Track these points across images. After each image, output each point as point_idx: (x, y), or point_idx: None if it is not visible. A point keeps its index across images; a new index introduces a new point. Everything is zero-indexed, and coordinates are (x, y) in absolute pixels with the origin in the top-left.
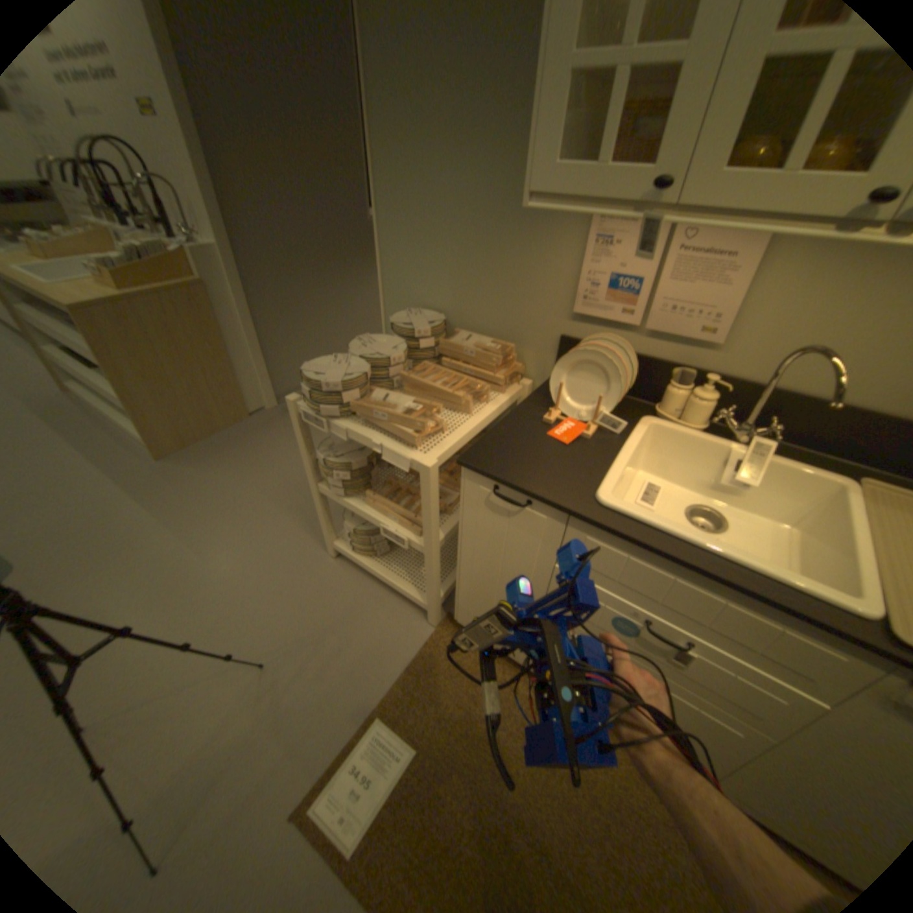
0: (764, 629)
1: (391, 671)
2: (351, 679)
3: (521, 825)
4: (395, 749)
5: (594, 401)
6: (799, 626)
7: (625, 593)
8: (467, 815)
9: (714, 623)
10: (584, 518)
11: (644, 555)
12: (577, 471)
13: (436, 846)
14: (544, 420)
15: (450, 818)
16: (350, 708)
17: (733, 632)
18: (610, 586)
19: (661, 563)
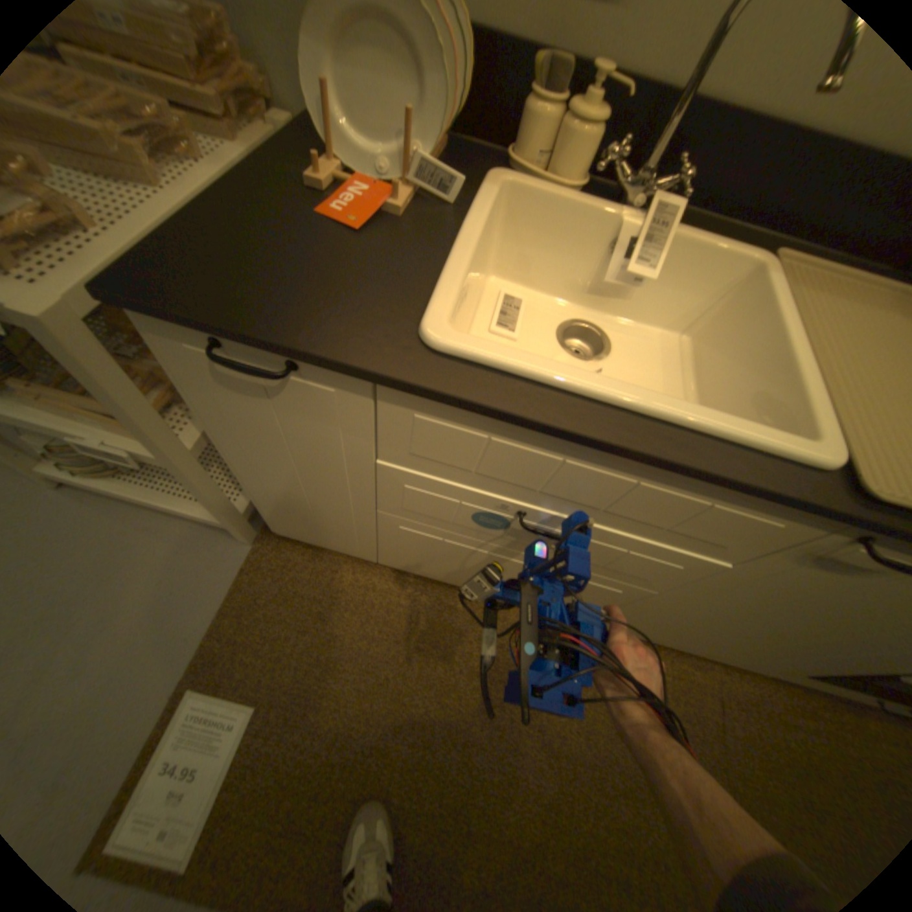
0: (684, 505)
1: (195, 621)
2: (131, 653)
3: (396, 729)
4: (222, 715)
5: (400, 131)
6: (738, 497)
7: (486, 484)
8: (332, 747)
9: (613, 504)
10: (399, 381)
11: (514, 430)
12: (379, 281)
13: (300, 798)
14: (308, 182)
15: (312, 760)
16: (140, 692)
17: (637, 512)
18: (464, 477)
19: (541, 439)
